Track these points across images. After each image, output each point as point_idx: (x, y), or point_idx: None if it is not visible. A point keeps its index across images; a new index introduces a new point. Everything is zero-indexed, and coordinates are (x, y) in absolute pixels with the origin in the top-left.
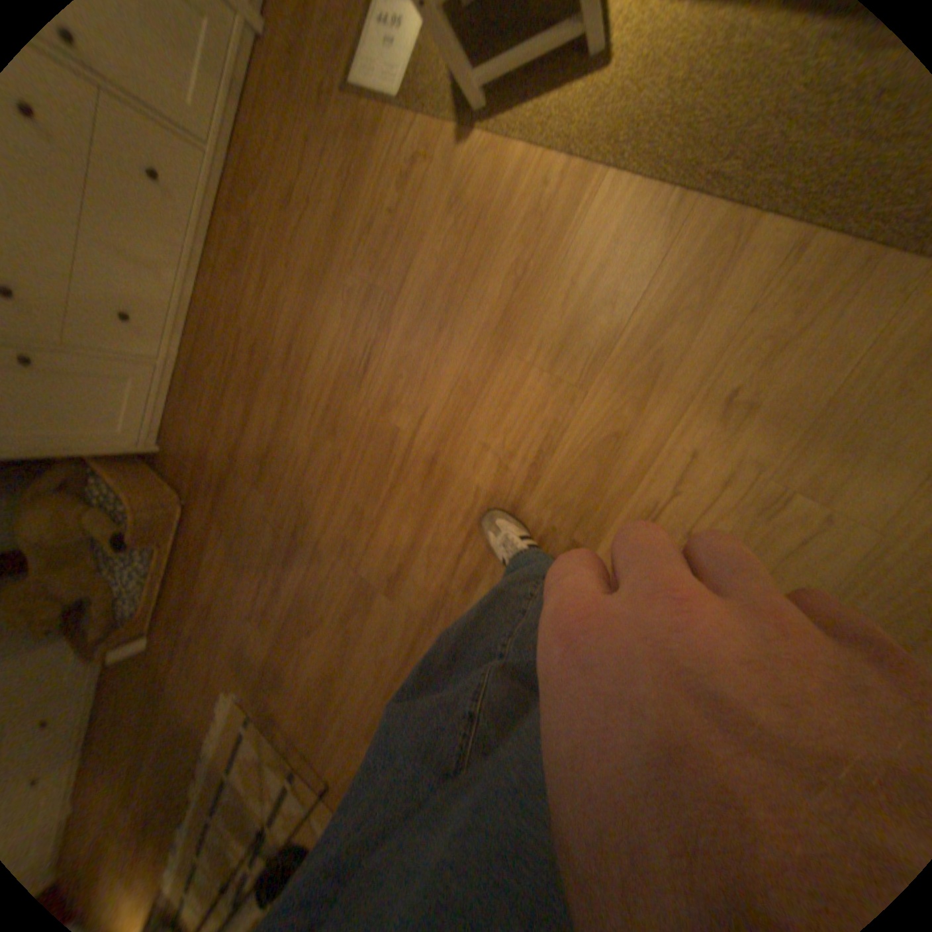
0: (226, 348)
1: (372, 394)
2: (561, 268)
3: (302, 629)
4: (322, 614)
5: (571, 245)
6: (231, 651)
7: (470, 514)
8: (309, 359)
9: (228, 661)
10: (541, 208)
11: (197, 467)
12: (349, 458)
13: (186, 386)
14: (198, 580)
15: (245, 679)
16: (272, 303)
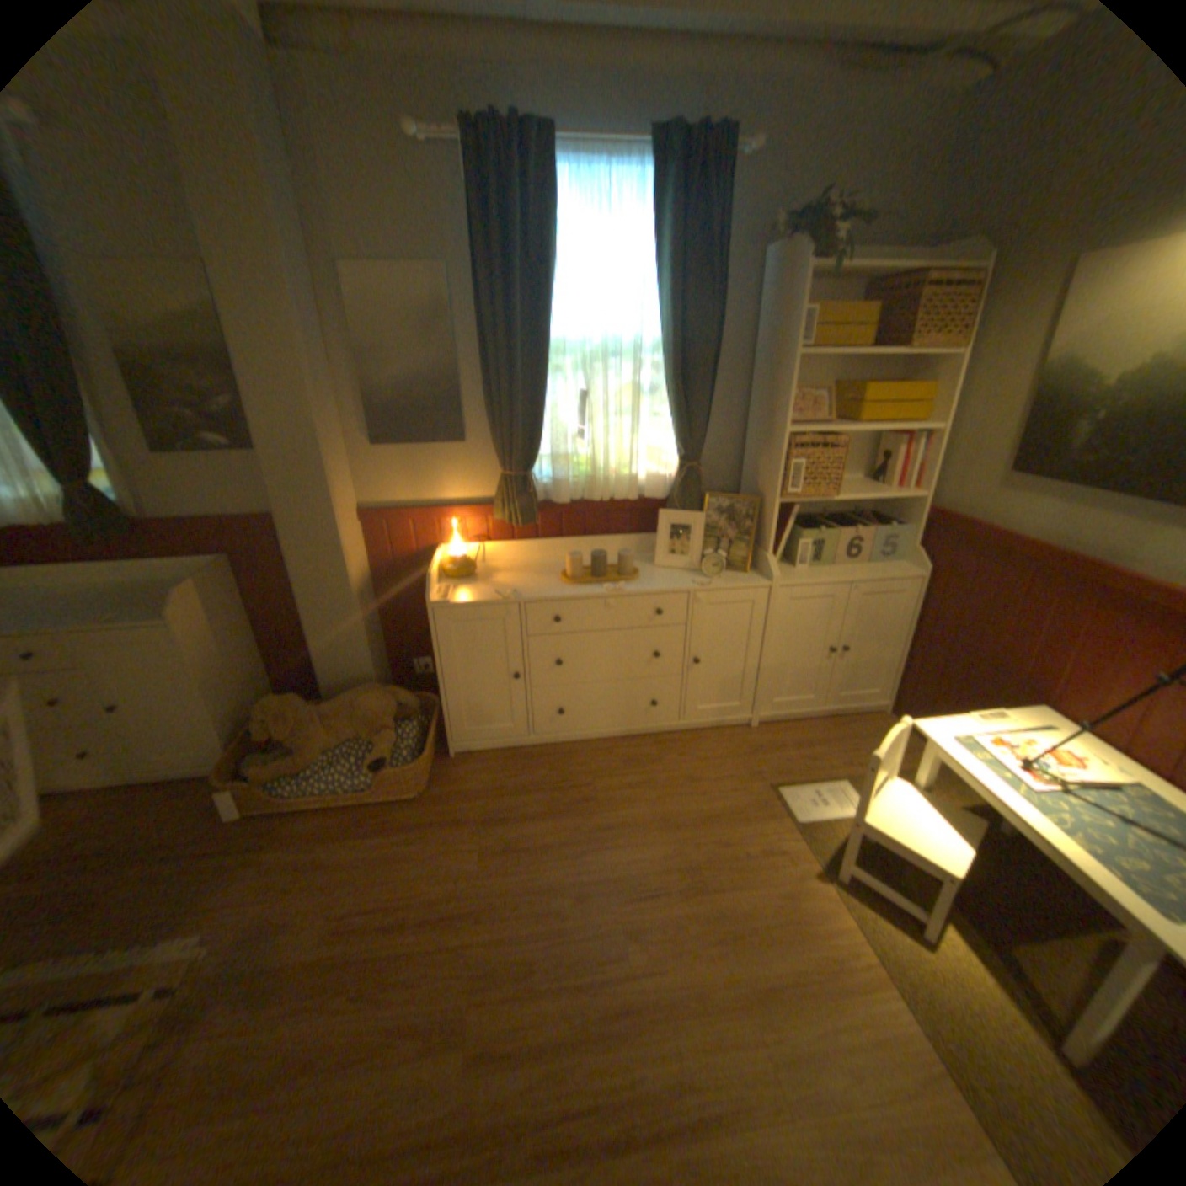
0: (573, 784)
1: (634, 923)
2: (835, 1020)
3: (357, 996)
4: (392, 1008)
5: (852, 1016)
6: (273, 927)
7: (616, 1101)
8: (616, 853)
9: (256, 930)
10: (845, 972)
11: (461, 801)
12: (571, 935)
13: (522, 766)
14: (345, 850)
15: (242, 965)
16: (630, 805)
